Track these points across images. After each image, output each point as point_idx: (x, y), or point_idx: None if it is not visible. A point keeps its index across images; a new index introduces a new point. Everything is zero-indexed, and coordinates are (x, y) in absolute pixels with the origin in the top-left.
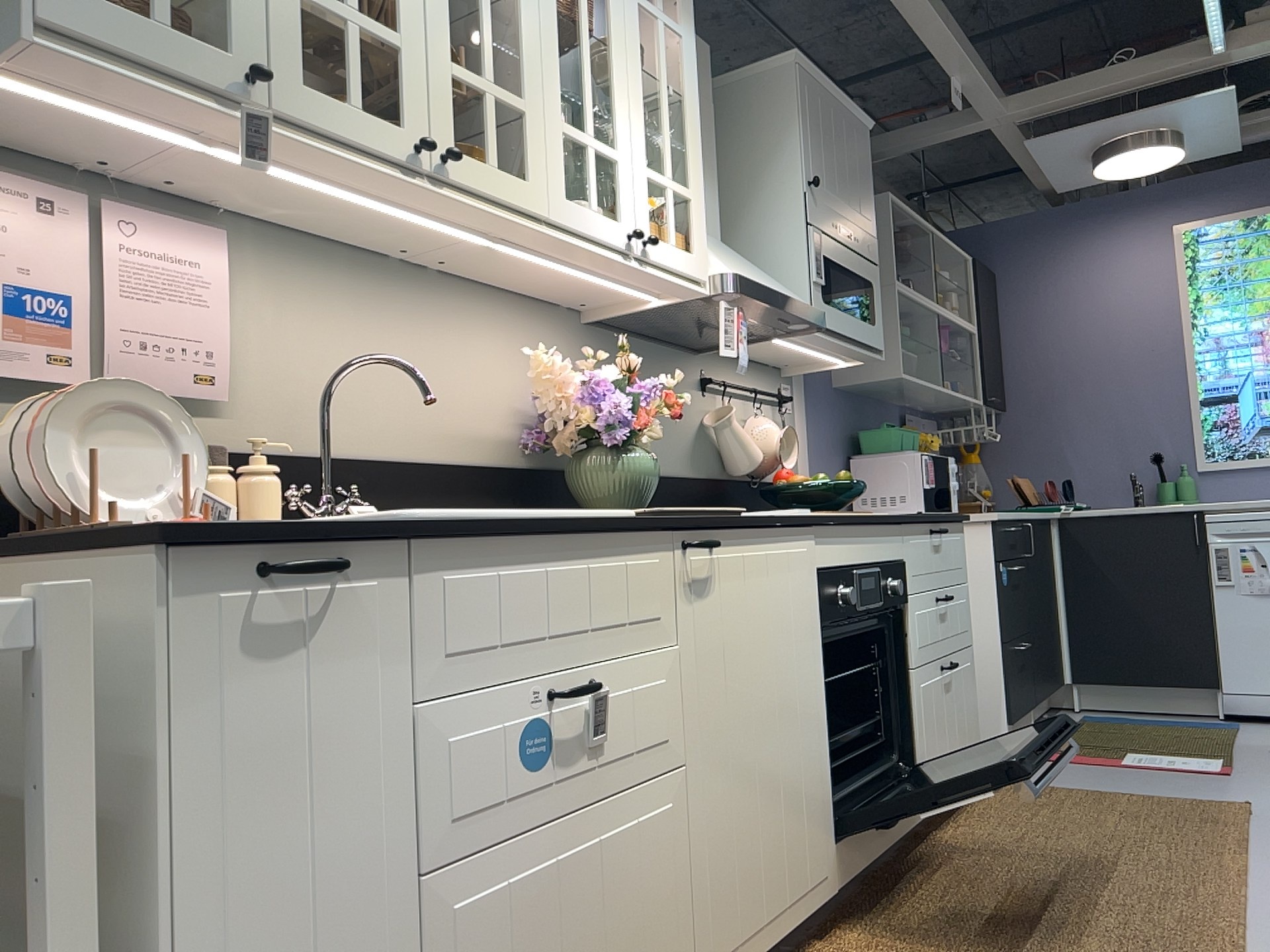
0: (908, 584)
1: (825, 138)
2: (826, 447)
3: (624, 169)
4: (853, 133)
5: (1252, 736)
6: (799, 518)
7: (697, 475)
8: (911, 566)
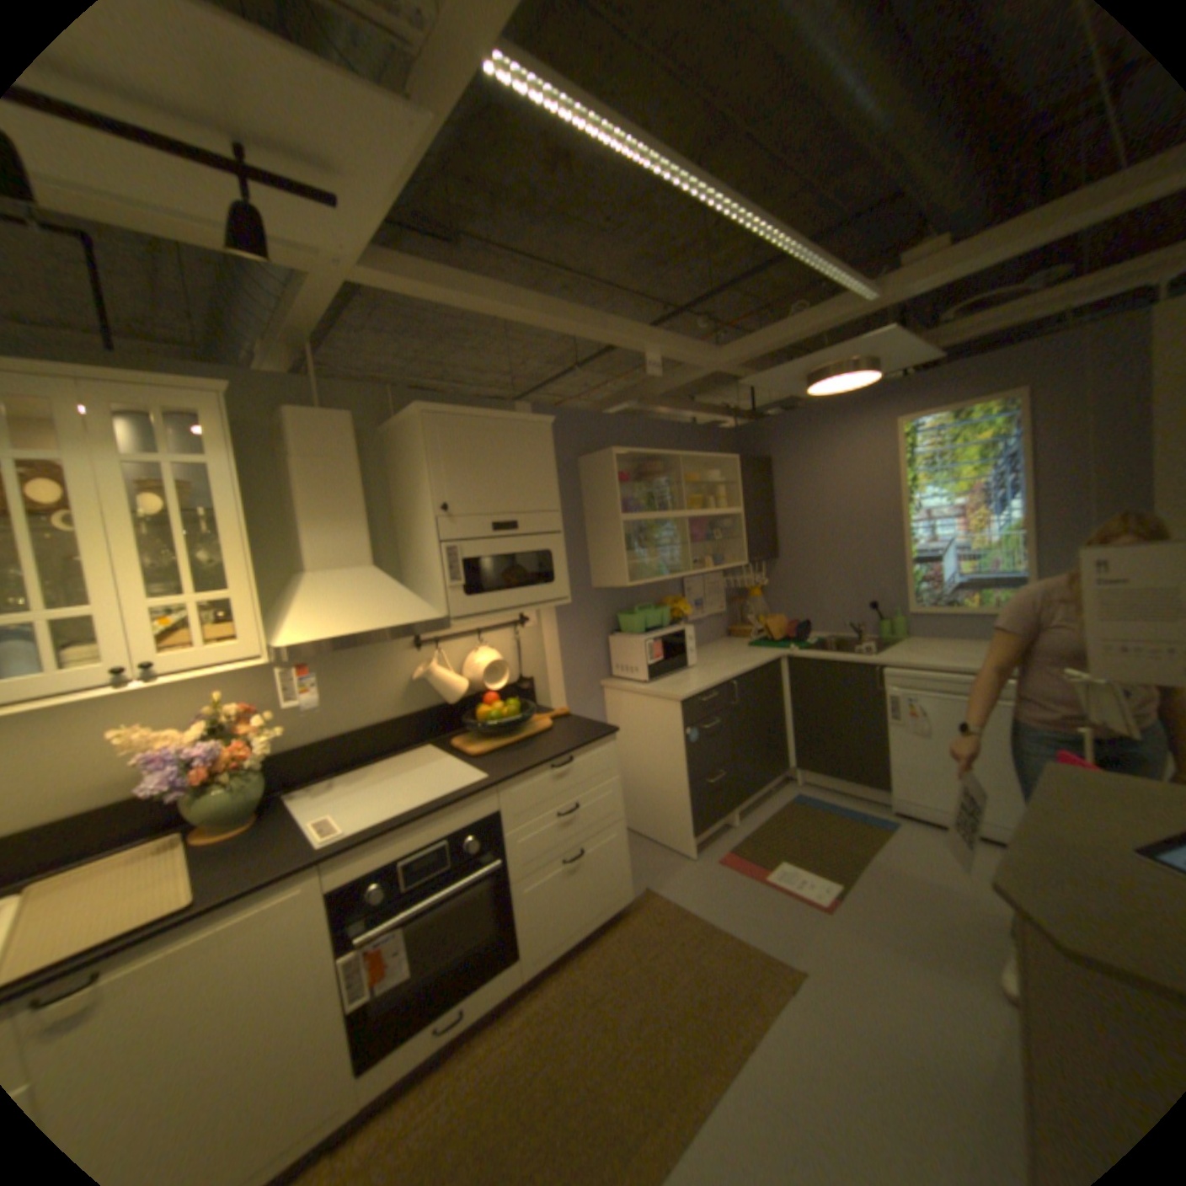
0: (504, 827)
1: (469, 459)
2: (579, 635)
3: (108, 617)
4: (518, 437)
5: (895, 851)
6: (278, 877)
7: (408, 713)
8: (510, 811)
